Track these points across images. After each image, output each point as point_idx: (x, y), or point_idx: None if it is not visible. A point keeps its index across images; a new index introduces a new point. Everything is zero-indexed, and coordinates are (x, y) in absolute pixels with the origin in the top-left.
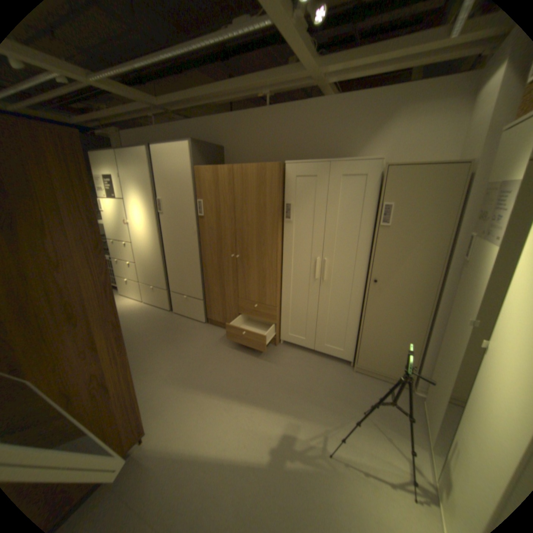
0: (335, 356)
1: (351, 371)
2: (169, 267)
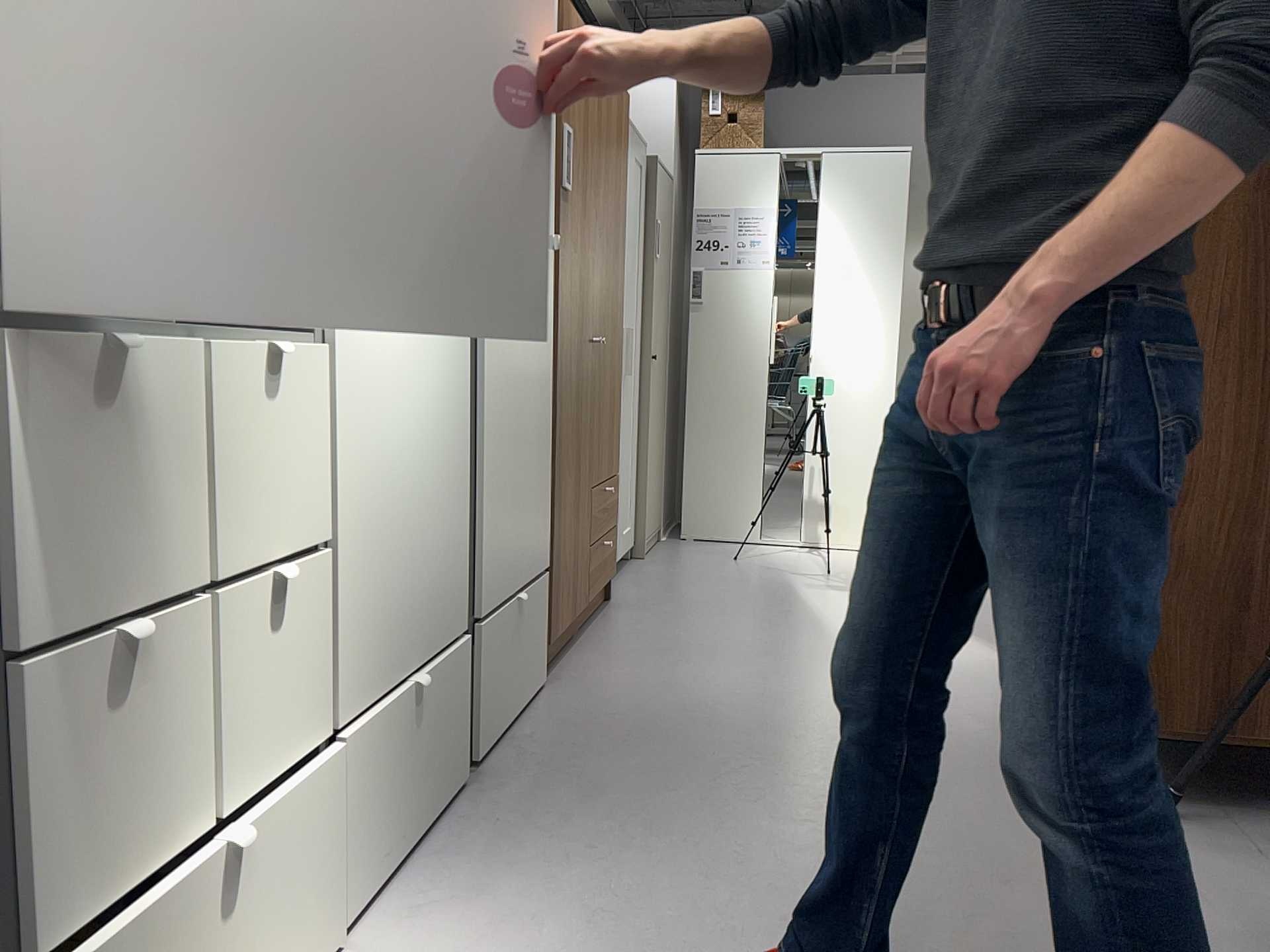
0: (626, 551)
1: (643, 561)
2: (481, 457)
